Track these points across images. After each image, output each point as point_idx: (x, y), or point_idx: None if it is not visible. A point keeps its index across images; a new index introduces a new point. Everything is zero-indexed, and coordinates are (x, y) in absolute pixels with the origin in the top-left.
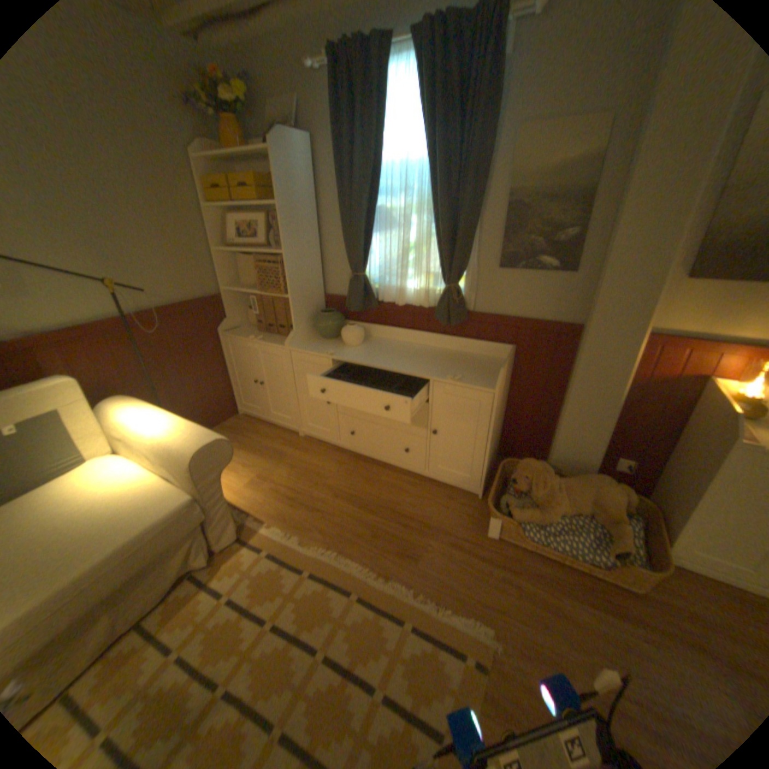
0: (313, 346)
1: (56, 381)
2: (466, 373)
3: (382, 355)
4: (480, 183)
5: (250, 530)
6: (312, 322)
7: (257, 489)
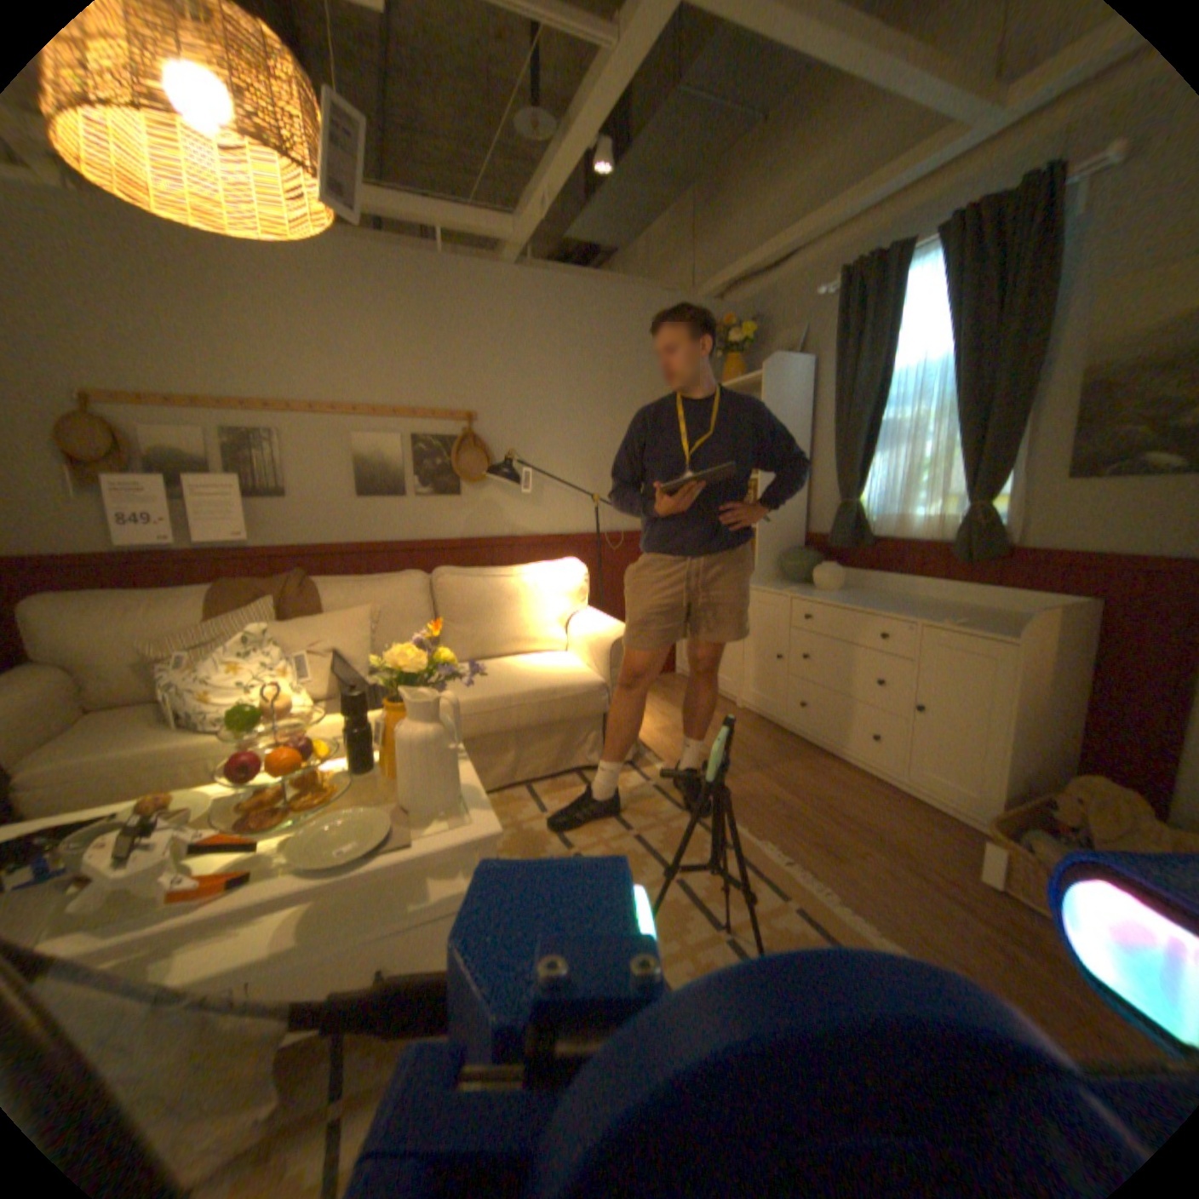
0: (774, 586)
1: (539, 564)
2: (986, 623)
3: (861, 599)
4: (1028, 366)
5: (647, 762)
6: (781, 562)
7: (668, 736)
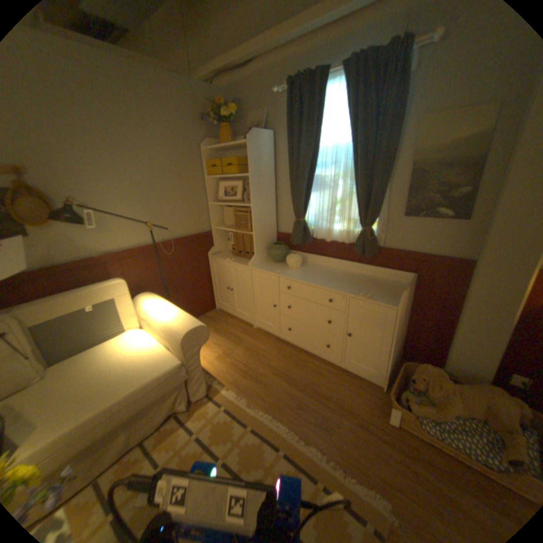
0: (266, 267)
1: (115, 281)
2: (375, 292)
3: (313, 275)
4: (390, 157)
5: (215, 390)
6: (267, 250)
7: (222, 362)
